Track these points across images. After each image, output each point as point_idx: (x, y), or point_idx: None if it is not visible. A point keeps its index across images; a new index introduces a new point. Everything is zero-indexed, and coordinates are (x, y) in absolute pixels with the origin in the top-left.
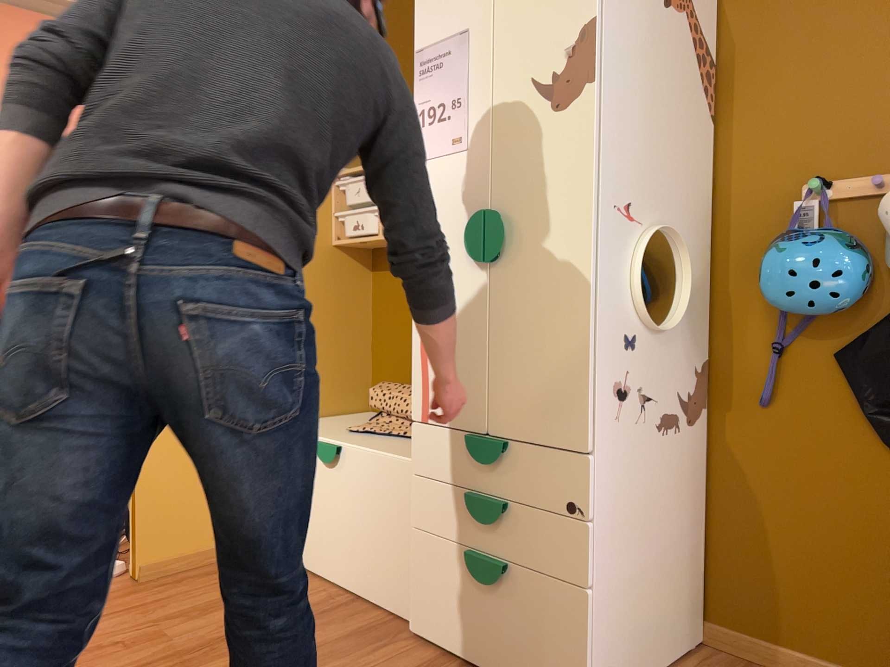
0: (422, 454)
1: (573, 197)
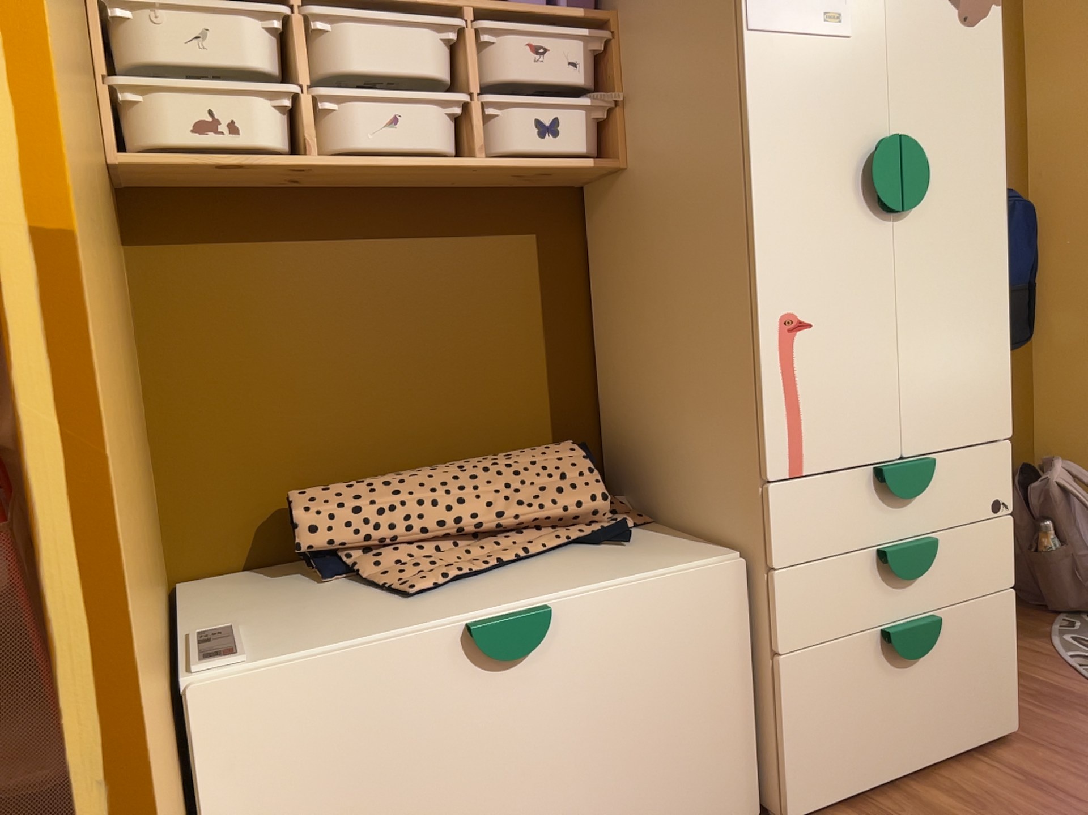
0: (795, 528)
1: (987, 139)
